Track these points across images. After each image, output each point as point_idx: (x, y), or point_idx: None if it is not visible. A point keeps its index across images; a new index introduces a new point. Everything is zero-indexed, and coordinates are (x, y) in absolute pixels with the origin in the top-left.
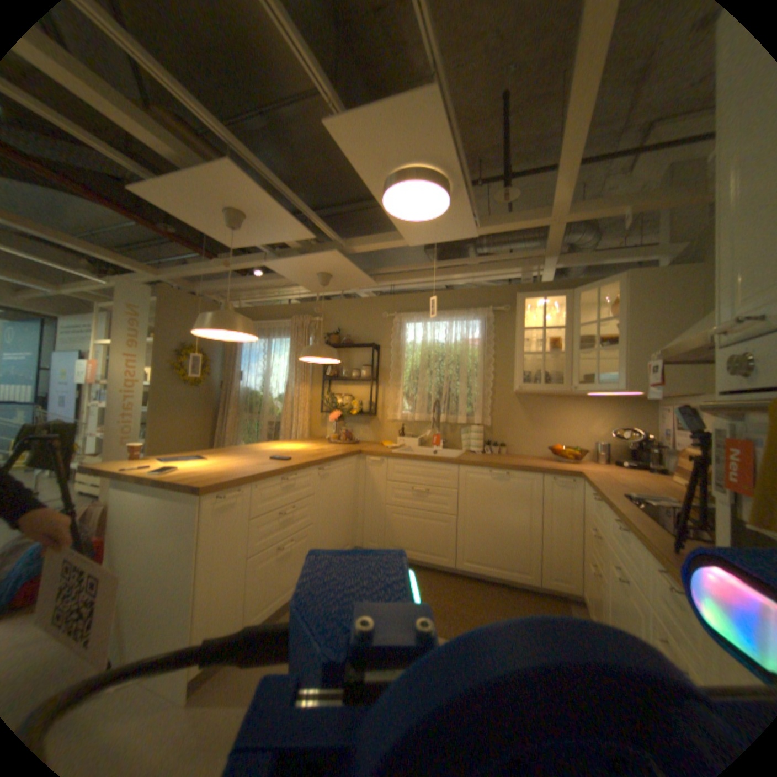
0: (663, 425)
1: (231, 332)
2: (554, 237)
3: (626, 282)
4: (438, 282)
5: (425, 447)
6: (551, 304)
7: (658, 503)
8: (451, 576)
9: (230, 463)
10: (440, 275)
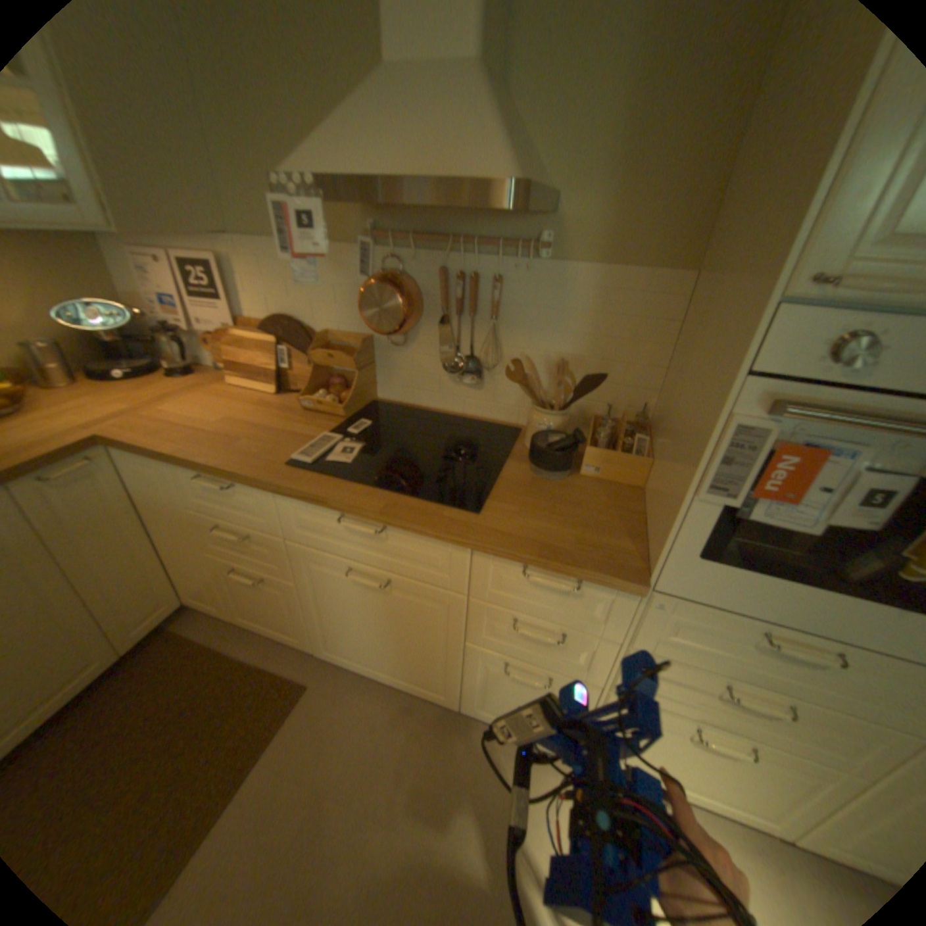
0: (122, 278)
1: None
2: None
3: None
4: None
5: None
6: None
7: (331, 451)
8: None
9: None
10: None
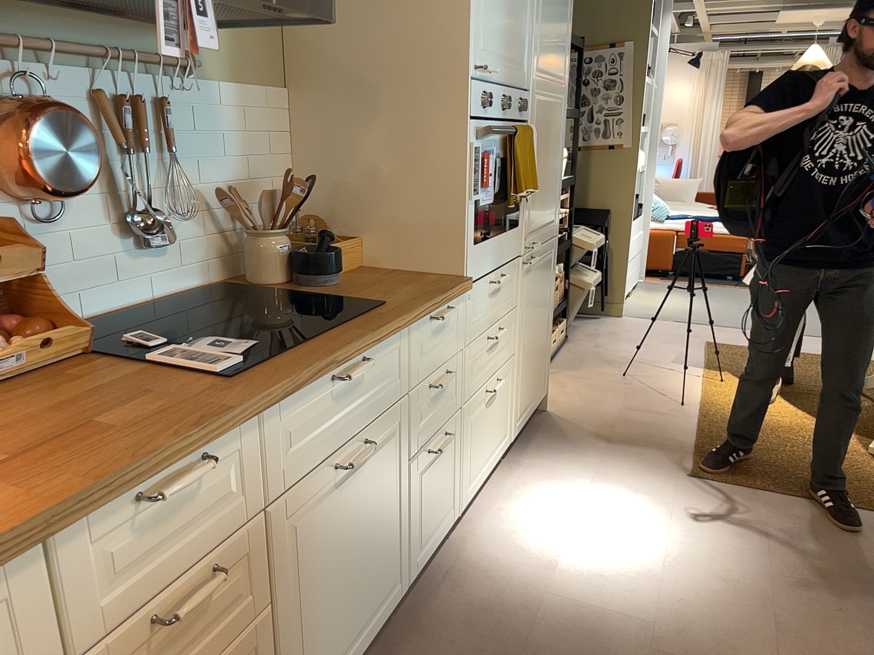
0: None
1: None
2: None
3: None
4: None
5: None
6: None
7: (210, 353)
8: None
9: None
10: None
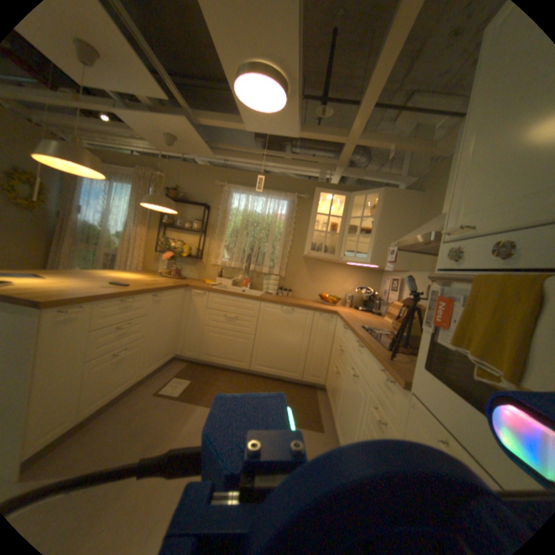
0: (383, 287)
1: (77, 167)
2: (346, 153)
3: (382, 195)
4: (261, 166)
5: (237, 287)
6: (334, 200)
7: (379, 331)
8: (245, 374)
9: (71, 284)
10: (264, 161)
